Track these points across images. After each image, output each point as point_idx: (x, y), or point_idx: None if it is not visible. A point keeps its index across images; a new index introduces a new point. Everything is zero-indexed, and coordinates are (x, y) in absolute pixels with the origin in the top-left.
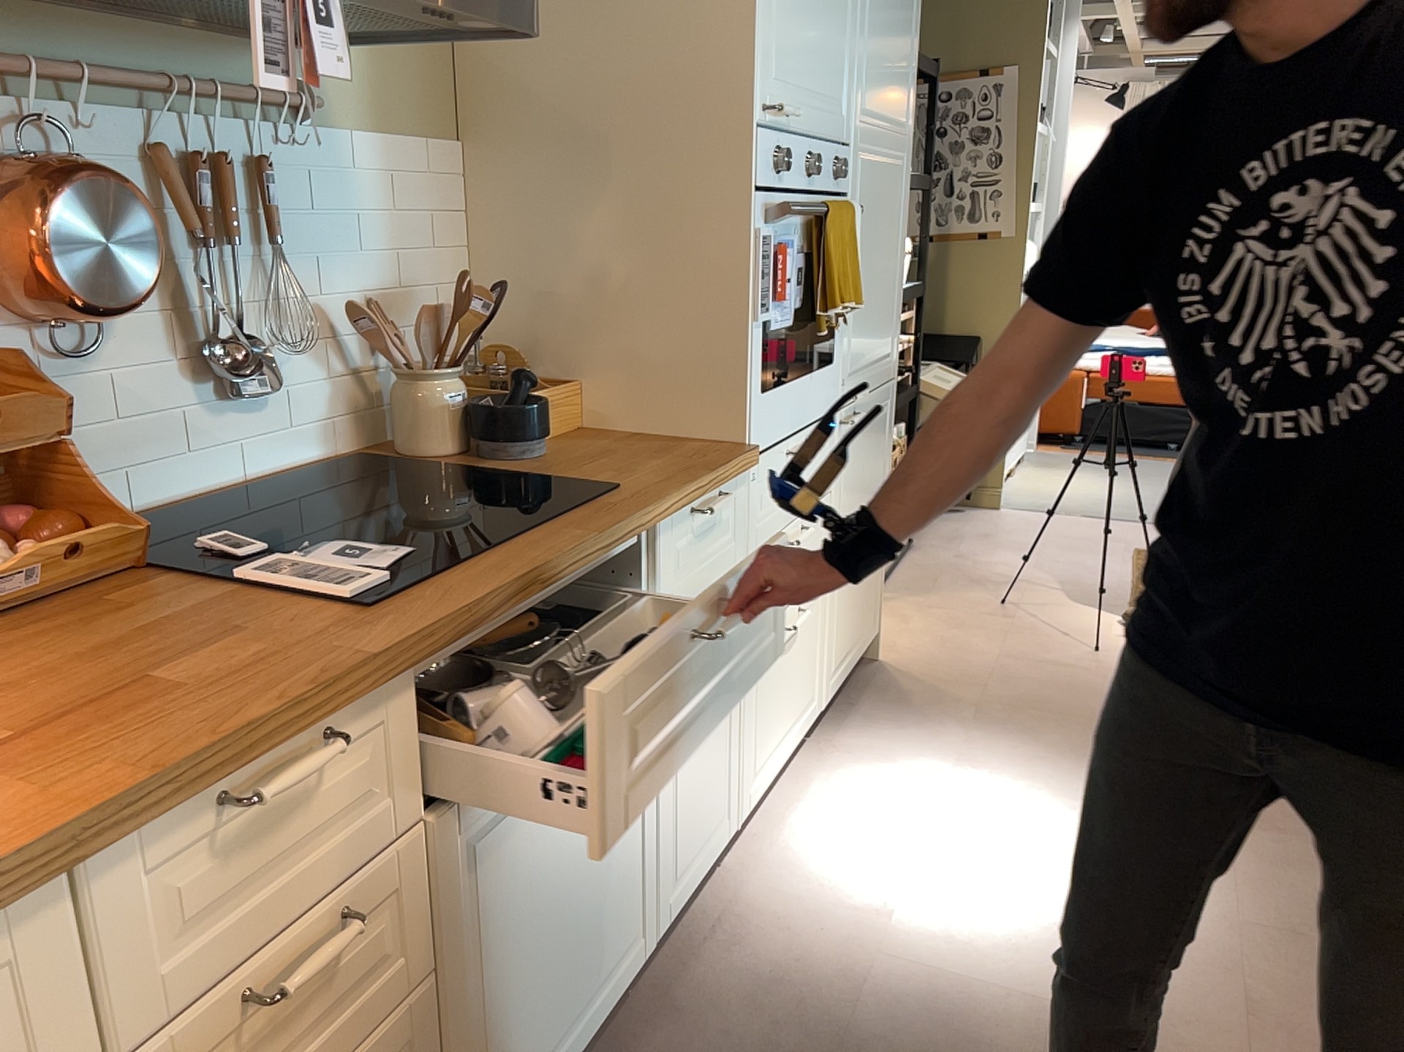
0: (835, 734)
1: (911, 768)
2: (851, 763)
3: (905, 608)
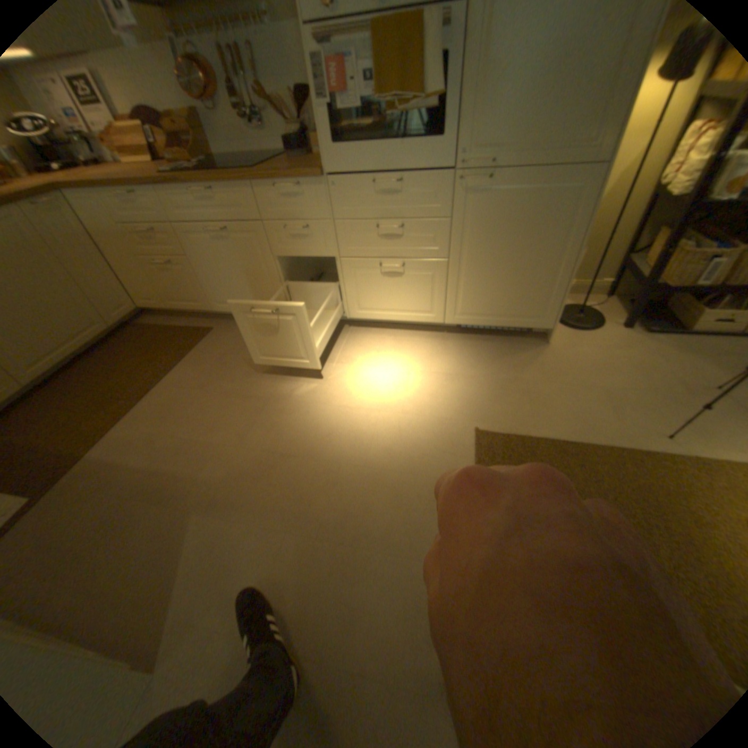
0: (455, 339)
1: (435, 361)
2: (431, 345)
3: (645, 346)
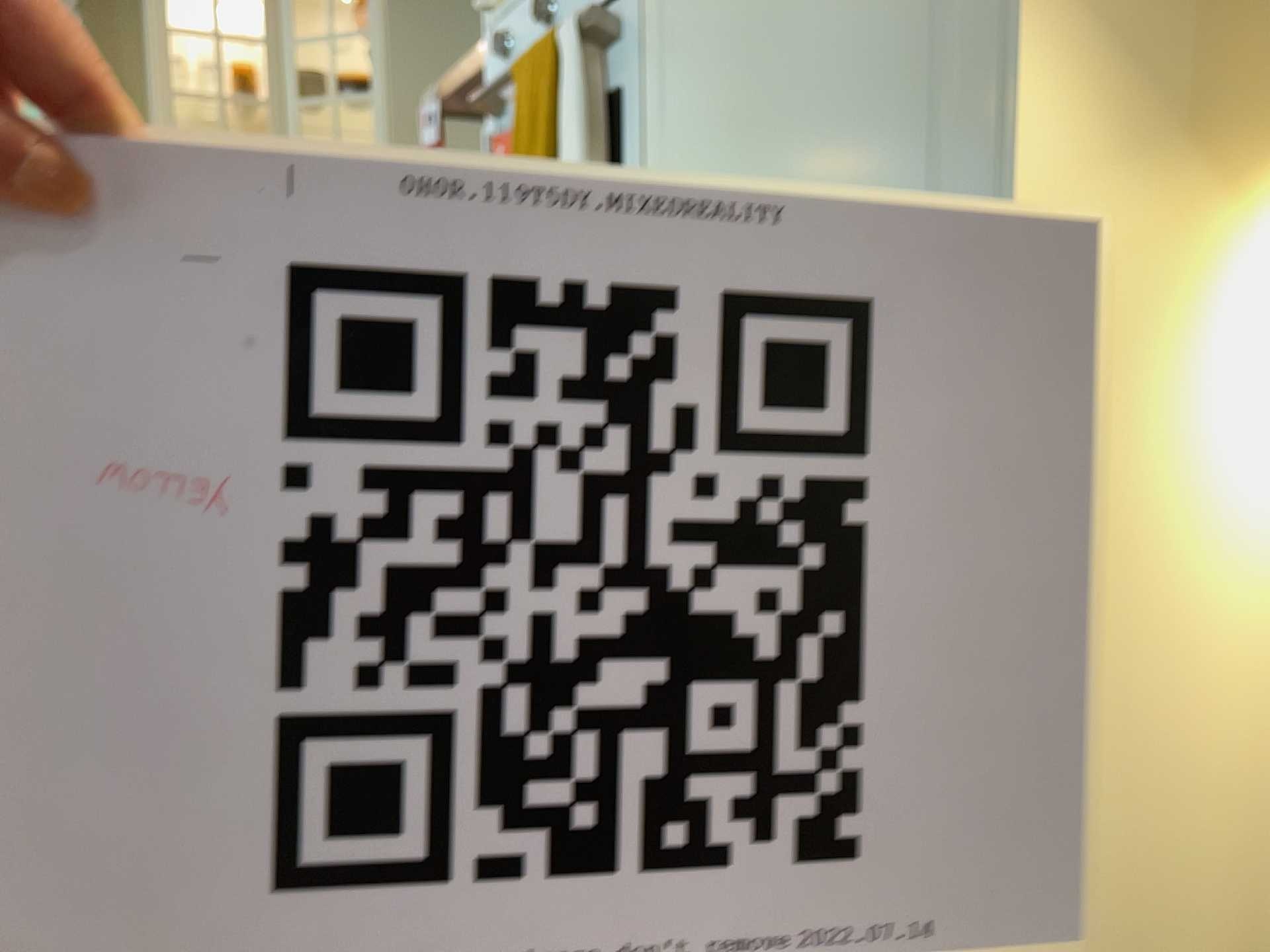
0: None
1: None
2: None
3: None
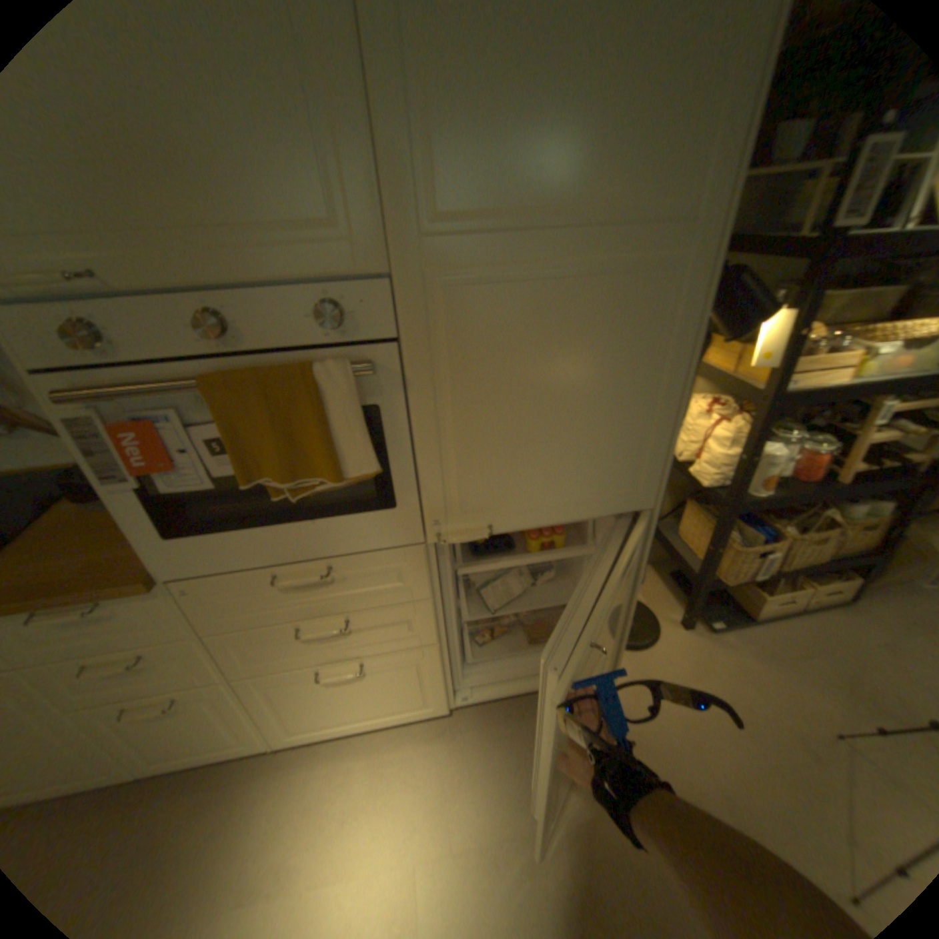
0: (473, 730)
1: (454, 814)
2: (438, 764)
3: (723, 667)
